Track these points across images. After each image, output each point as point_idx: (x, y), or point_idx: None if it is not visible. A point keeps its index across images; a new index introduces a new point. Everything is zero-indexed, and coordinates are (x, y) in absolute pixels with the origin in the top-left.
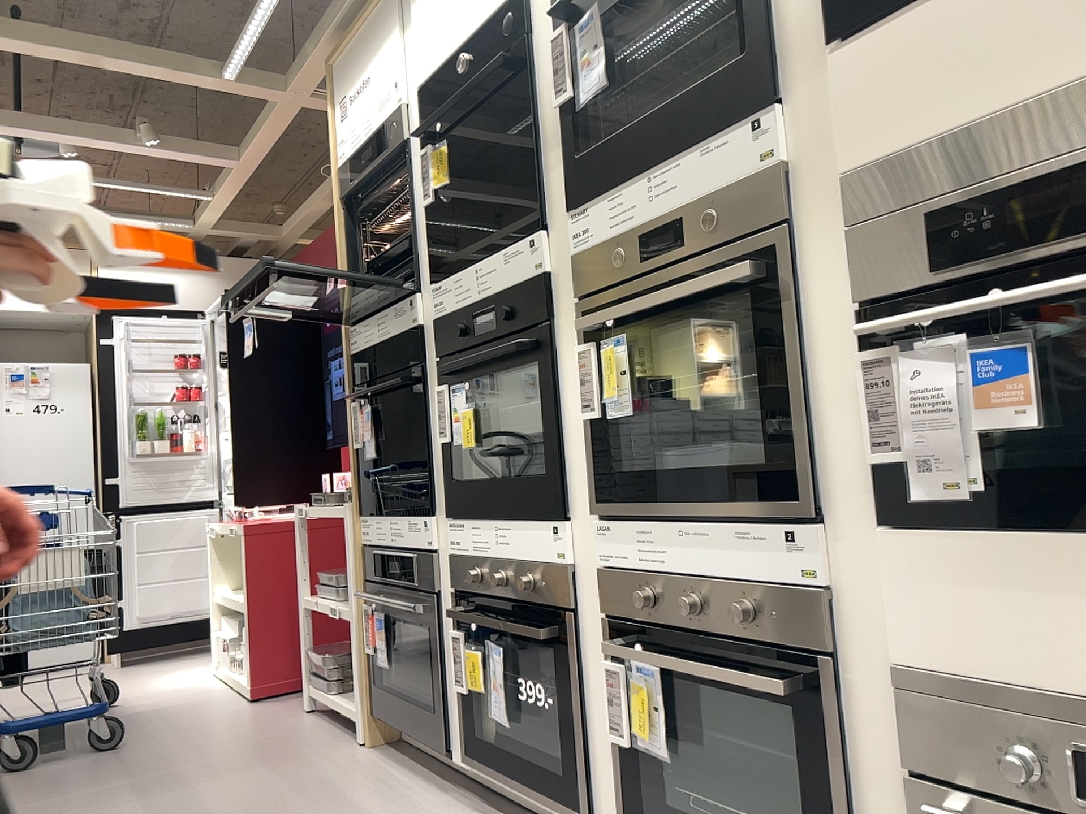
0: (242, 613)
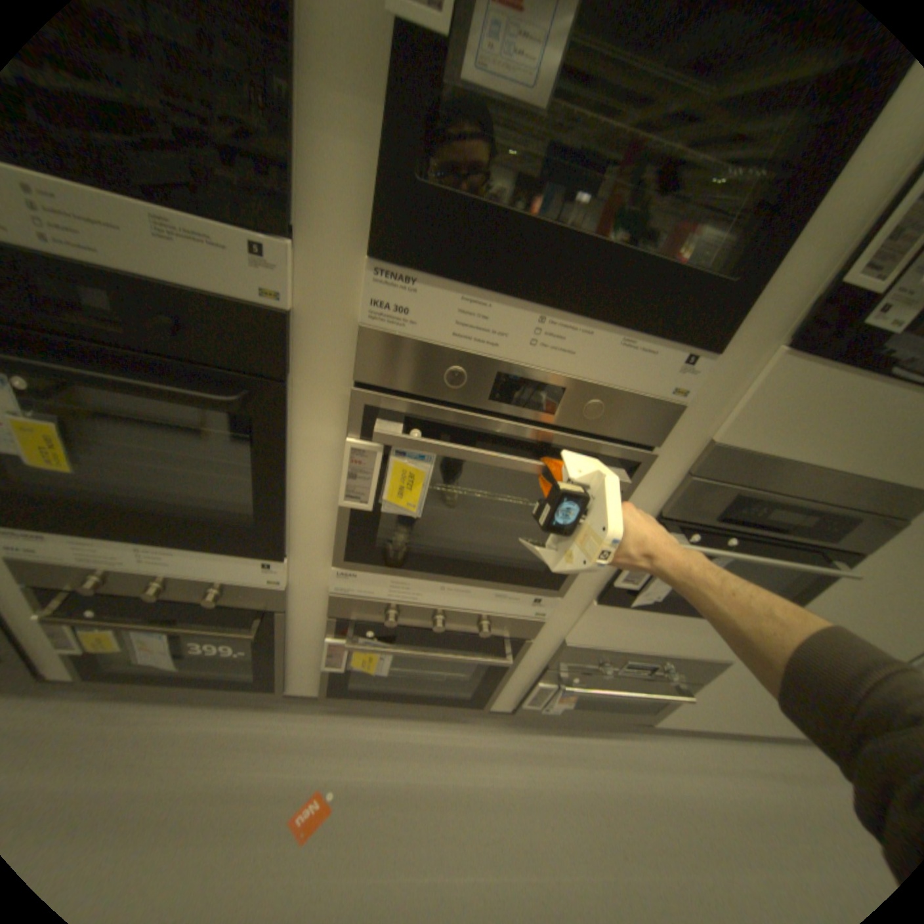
0: None
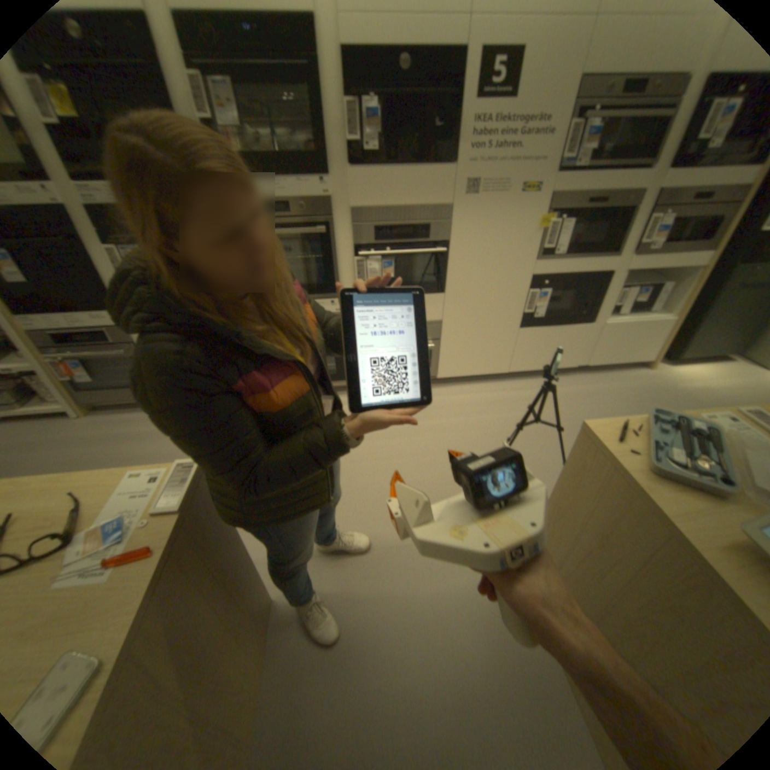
0: None
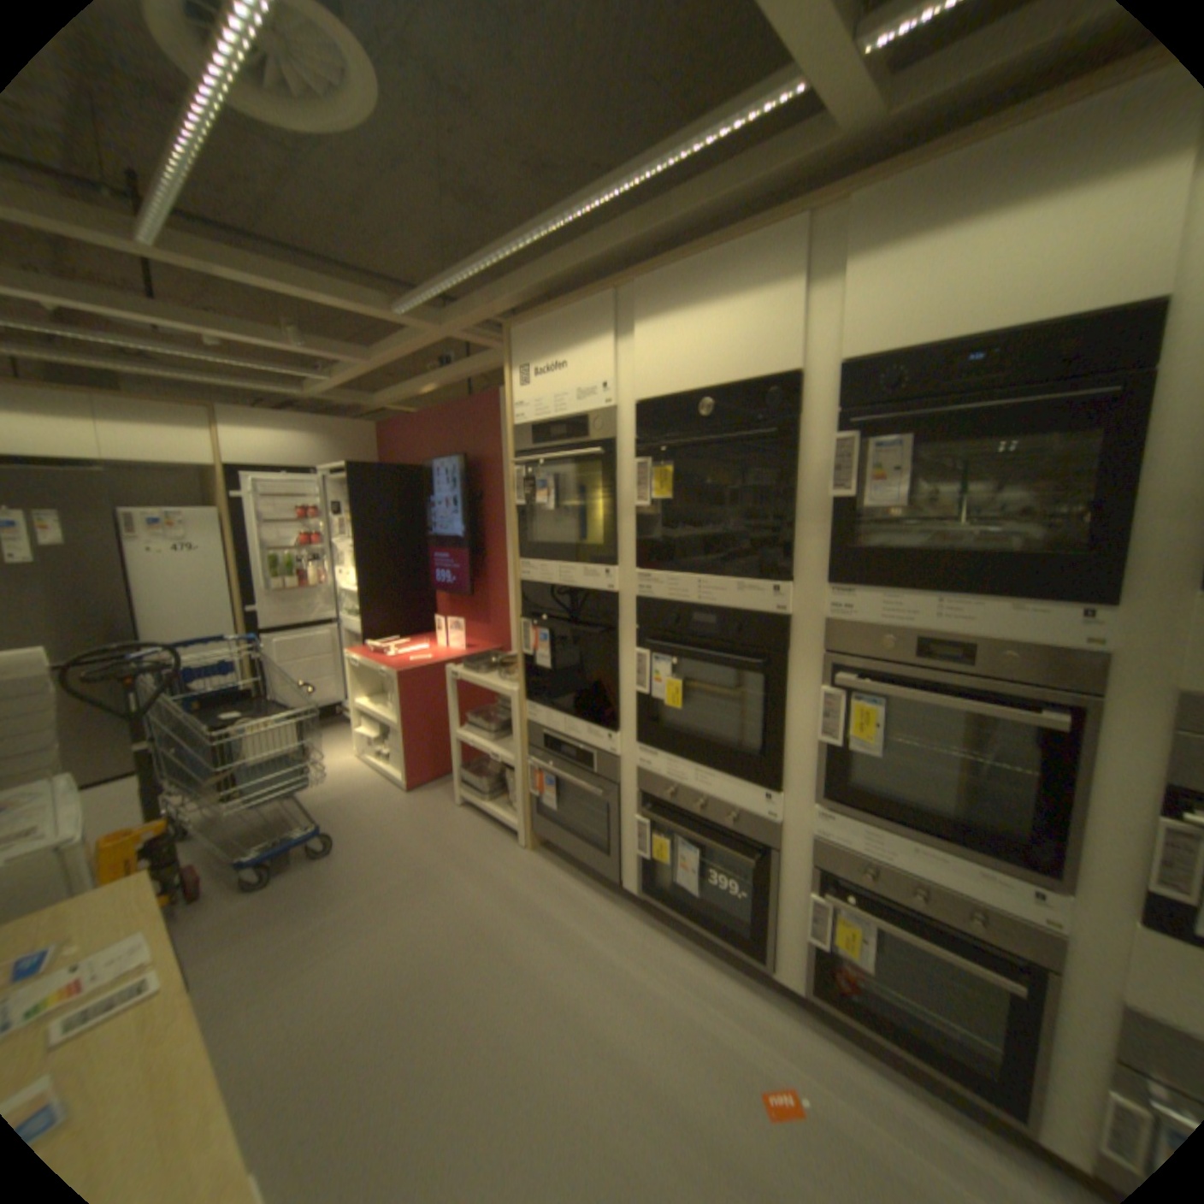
0: (391, 731)
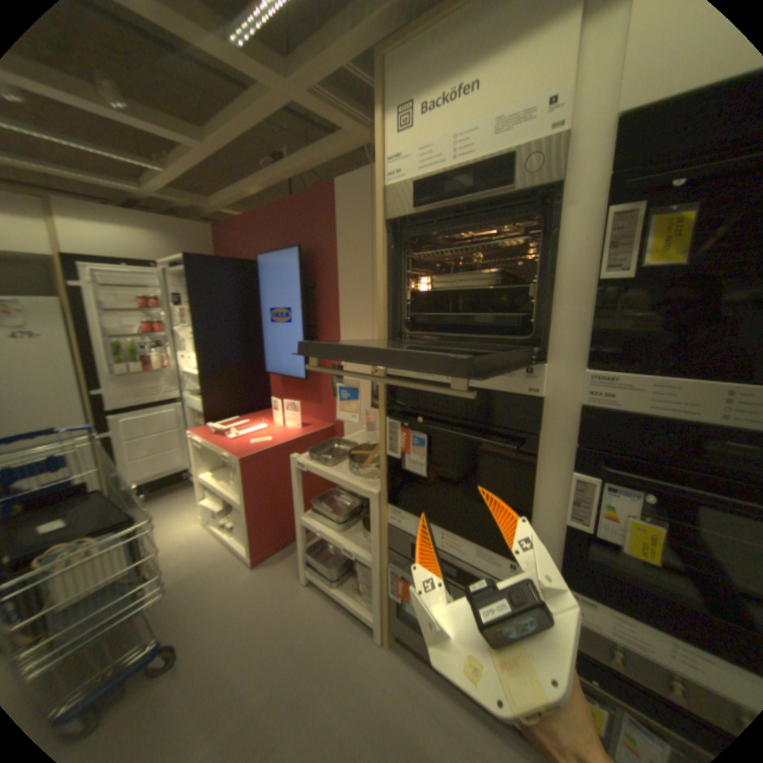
0: (235, 508)
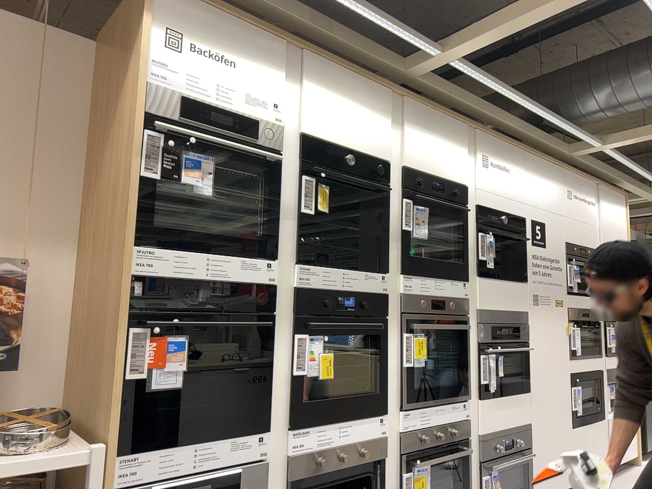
0: None
